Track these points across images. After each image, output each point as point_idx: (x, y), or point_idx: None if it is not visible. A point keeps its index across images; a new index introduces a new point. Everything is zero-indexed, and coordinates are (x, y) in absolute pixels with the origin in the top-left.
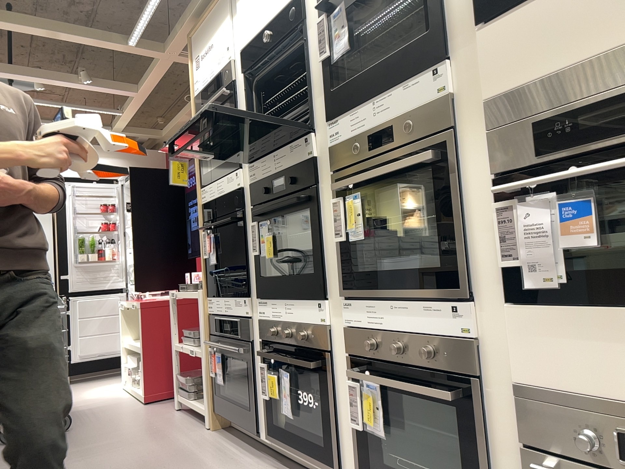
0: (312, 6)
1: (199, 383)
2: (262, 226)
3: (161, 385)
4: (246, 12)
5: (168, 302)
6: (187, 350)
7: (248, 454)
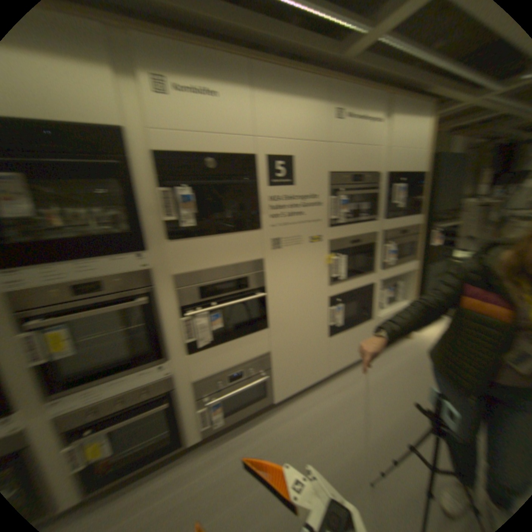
0: None
1: None
2: None
3: None
4: None
5: None
6: None
7: None
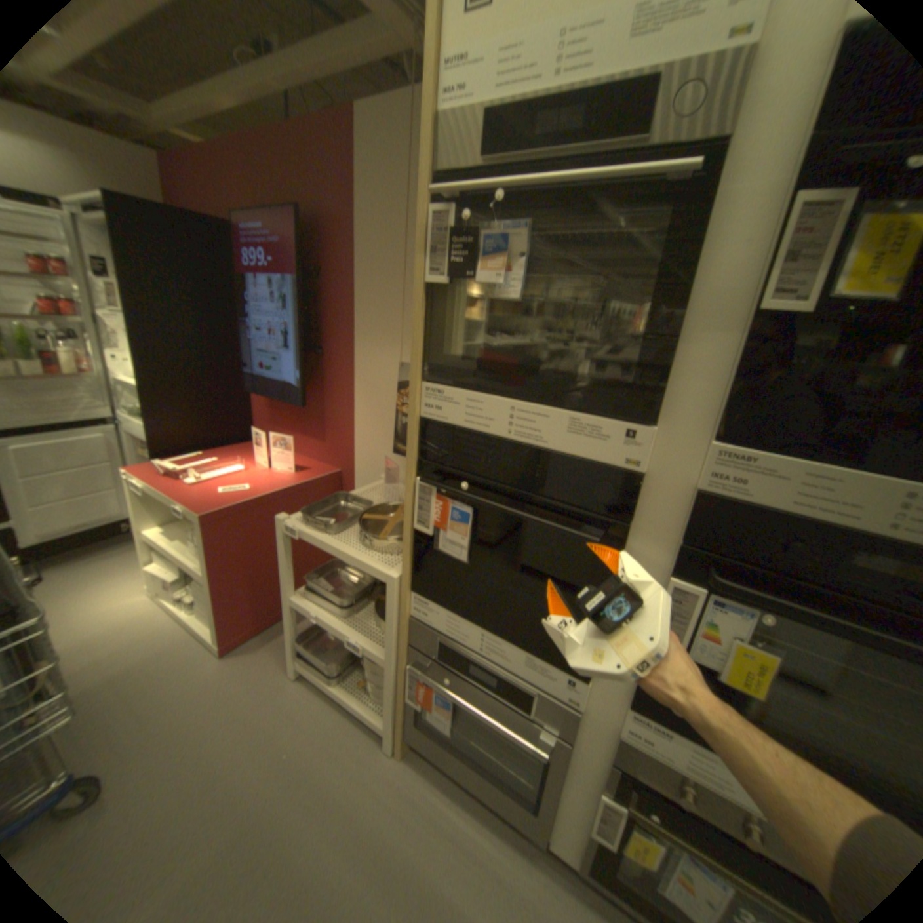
0: None
1: (354, 672)
2: (733, 612)
3: (245, 626)
4: None
5: (250, 505)
6: (335, 631)
7: (515, 854)
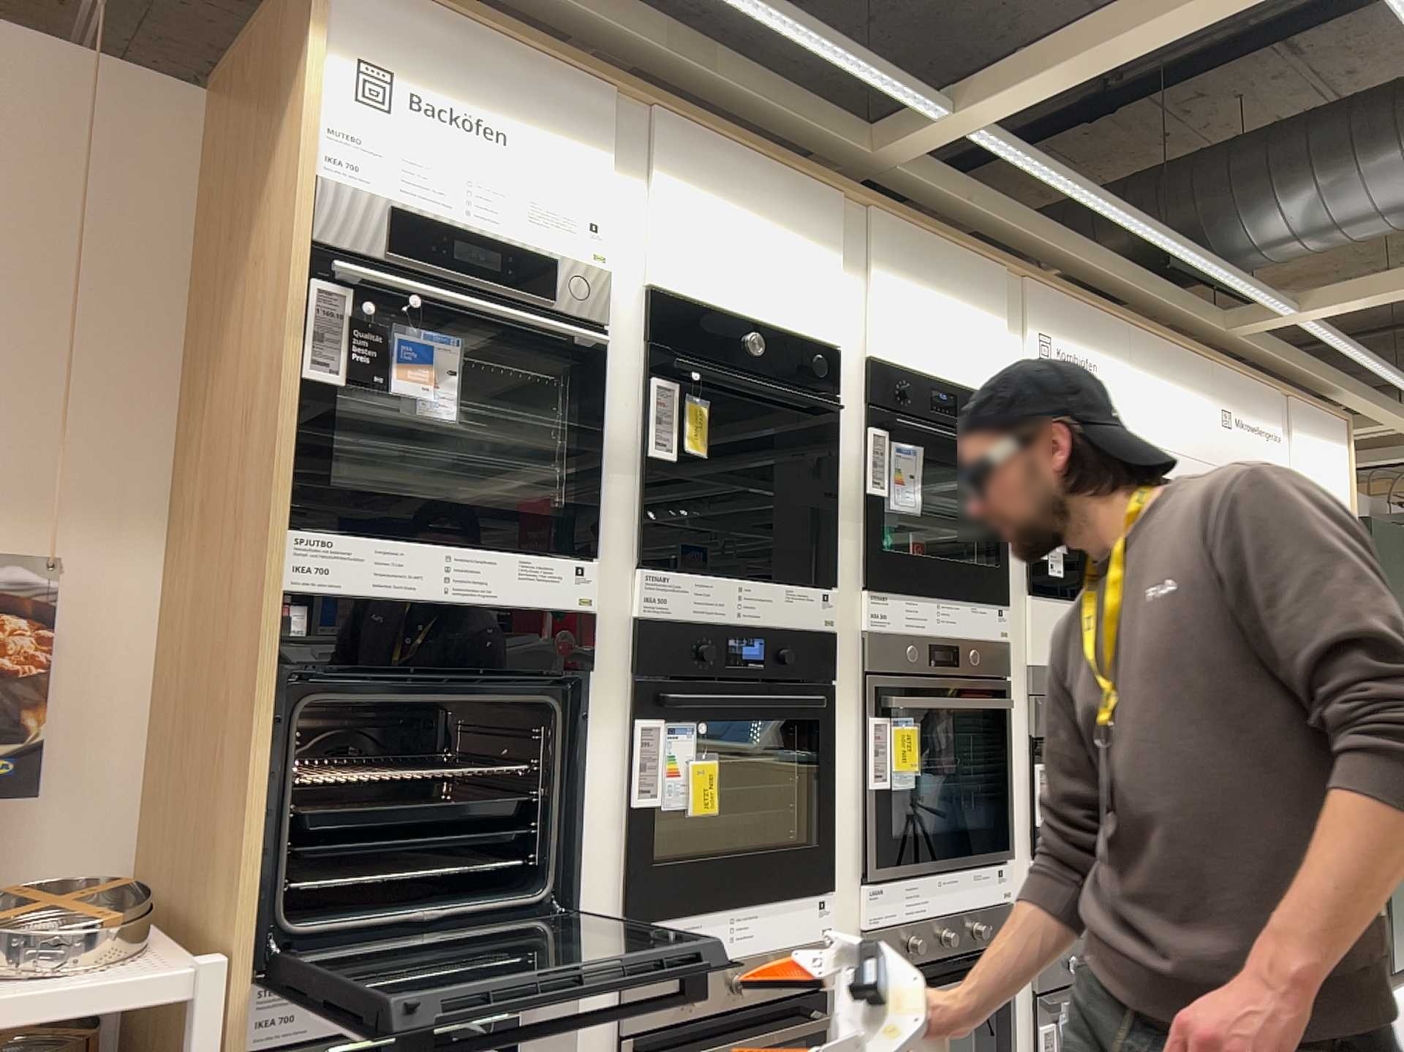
0: (844, 392)
1: None
2: (681, 728)
3: None
4: (695, 240)
5: None
6: None
7: None
